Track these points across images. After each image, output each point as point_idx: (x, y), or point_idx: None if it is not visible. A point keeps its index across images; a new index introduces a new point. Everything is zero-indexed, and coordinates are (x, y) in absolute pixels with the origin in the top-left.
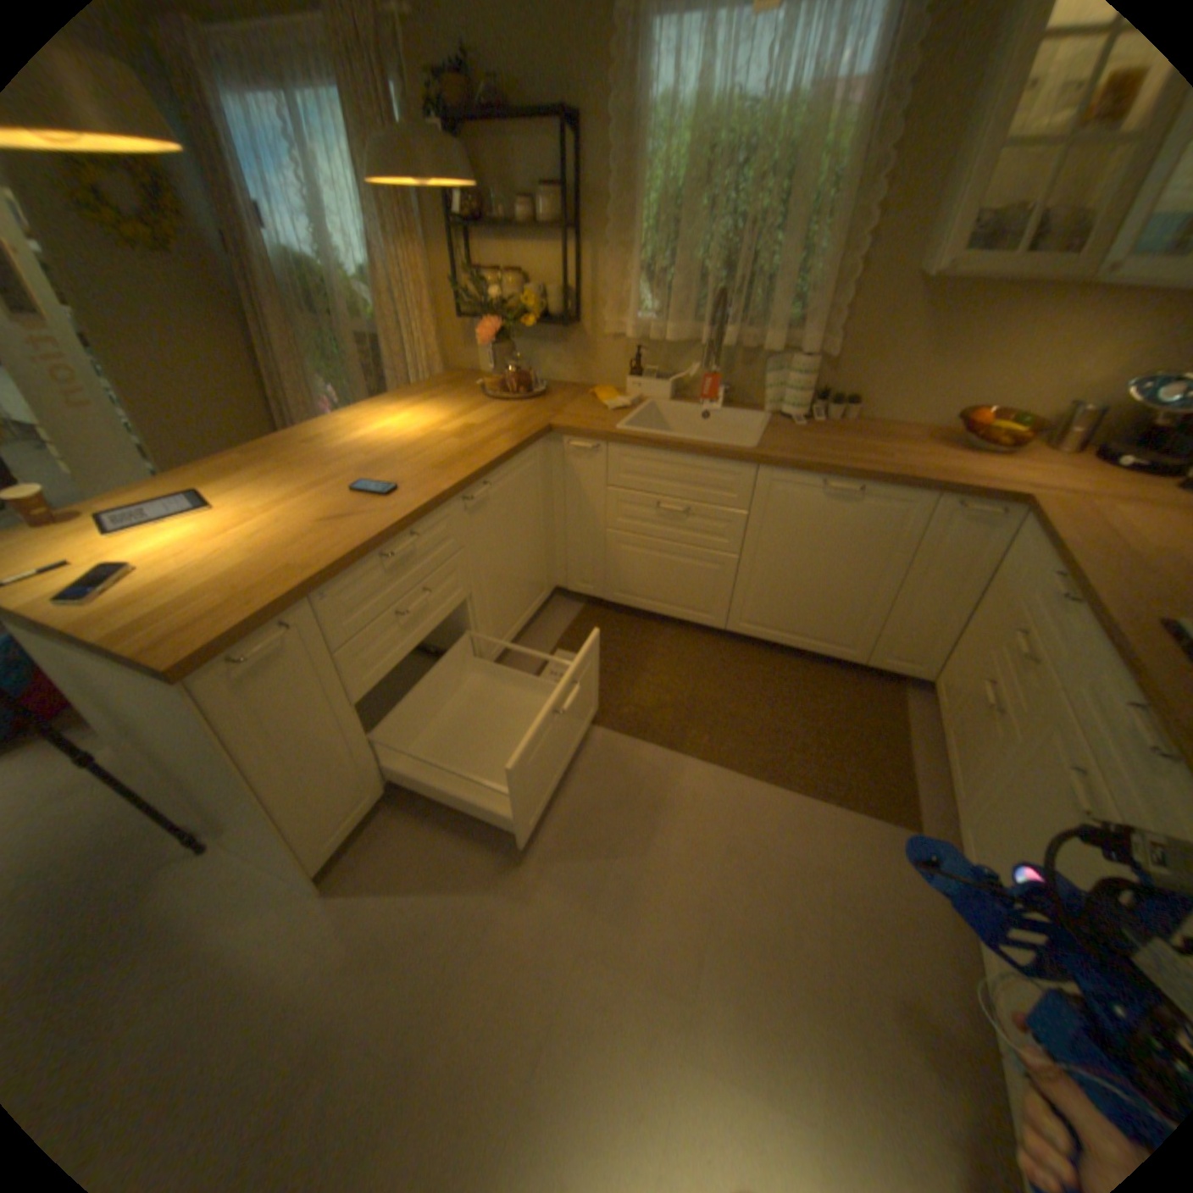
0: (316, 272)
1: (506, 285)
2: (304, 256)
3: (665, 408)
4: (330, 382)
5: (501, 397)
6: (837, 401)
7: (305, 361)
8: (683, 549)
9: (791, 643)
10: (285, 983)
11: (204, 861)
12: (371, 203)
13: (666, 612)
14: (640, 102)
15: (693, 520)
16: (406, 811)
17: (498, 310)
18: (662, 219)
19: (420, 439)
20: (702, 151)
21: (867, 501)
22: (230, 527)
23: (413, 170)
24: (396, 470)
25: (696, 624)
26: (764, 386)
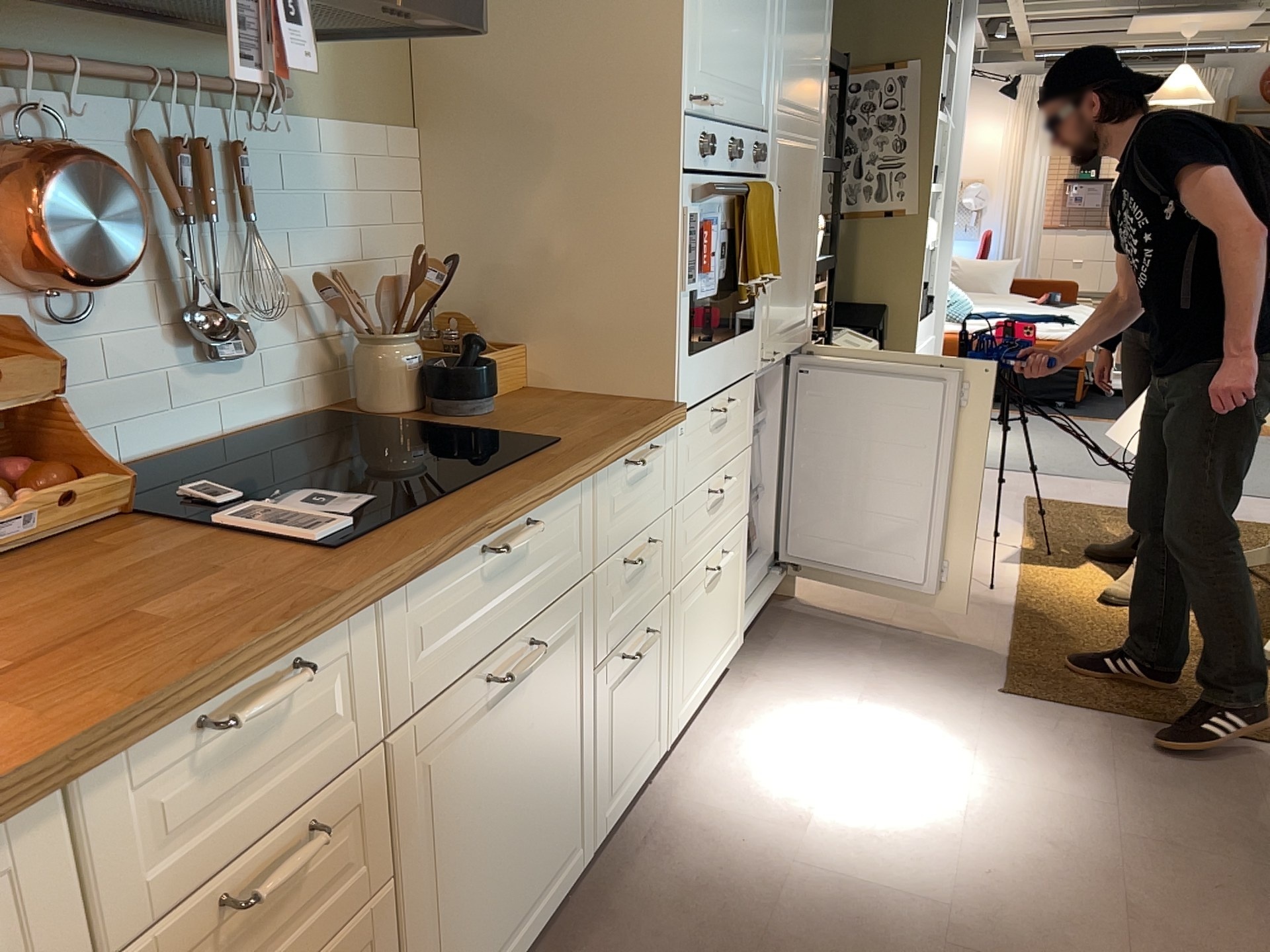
0: None
1: None
2: None
3: None
4: None
5: None
6: None
7: None
8: None
9: None
10: None
11: None
12: None
13: None
14: None
15: None
16: None
17: None
18: None
19: None
20: None
21: None
22: None
23: None
24: None
25: None
26: None
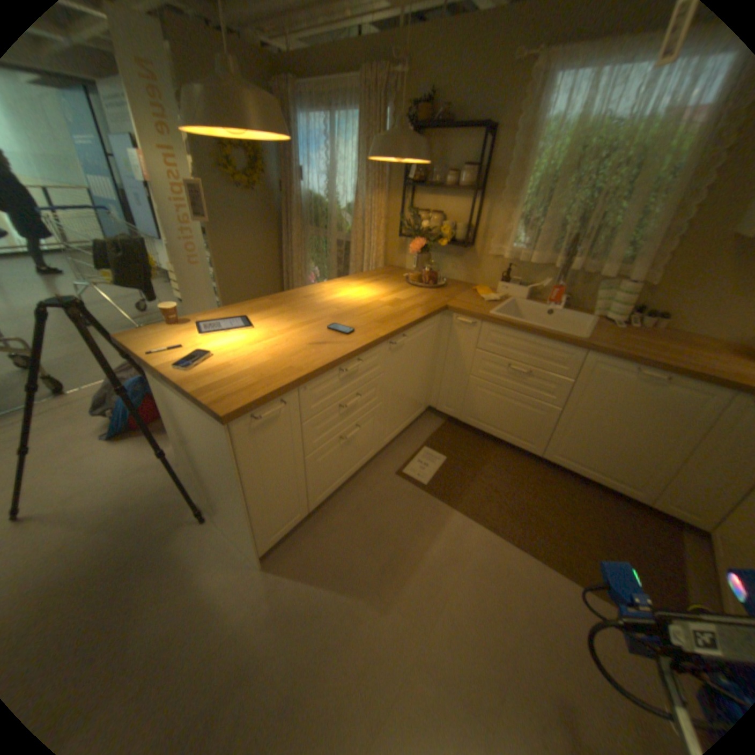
0: (324, 205)
1: (432, 220)
2: (319, 196)
3: (522, 303)
4: (317, 265)
5: (417, 284)
6: (652, 314)
7: (307, 252)
8: (522, 397)
9: (592, 477)
10: (233, 620)
11: (203, 528)
12: (363, 170)
13: (501, 436)
14: (540, 119)
15: (533, 379)
16: (318, 529)
17: (425, 234)
18: (542, 188)
19: (368, 303)
20: (577, 148)
21: (673, 387)
22: (262, 339)
23: (394, 153)
24: (353, 320)
25: (522, 449)
26: (596, 298)
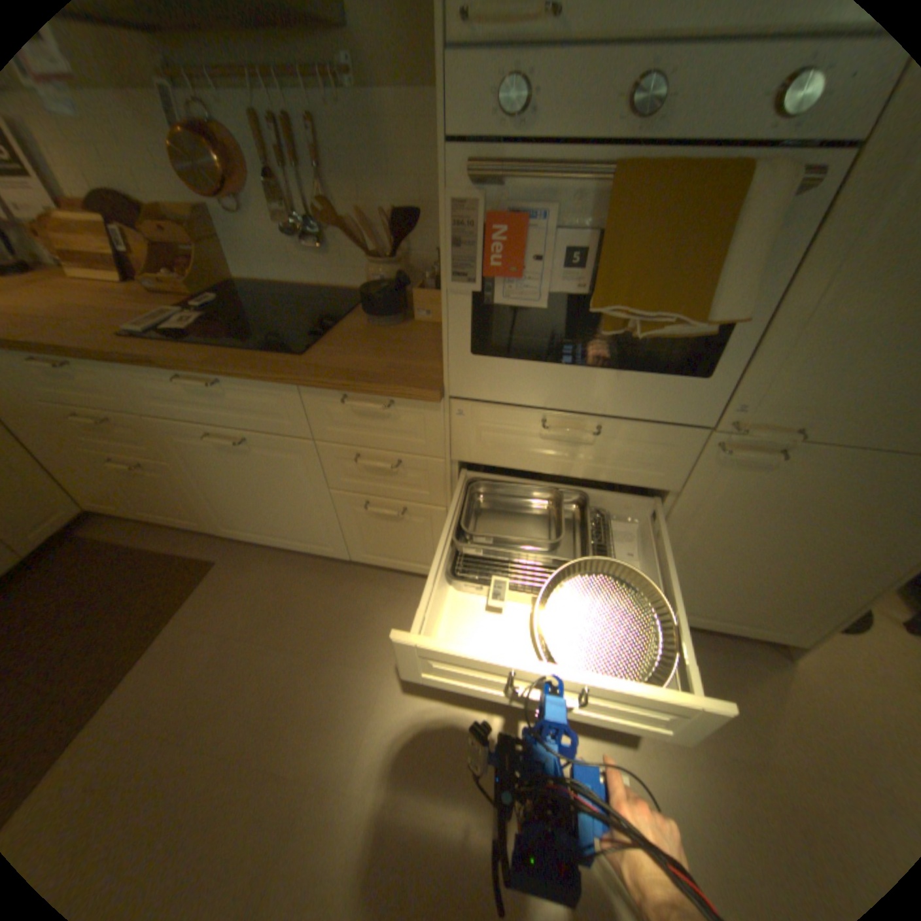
0: None
1: None
2: None
3: None
4: None
5: None
6: None
7: None
8: None
9: None
10: None
11: None
12: None
13: None
14: None
15: None
16: None
17: None
18: None
19: None
20: None
21: None
22: None
23: None
24: None
25: None
26: None
